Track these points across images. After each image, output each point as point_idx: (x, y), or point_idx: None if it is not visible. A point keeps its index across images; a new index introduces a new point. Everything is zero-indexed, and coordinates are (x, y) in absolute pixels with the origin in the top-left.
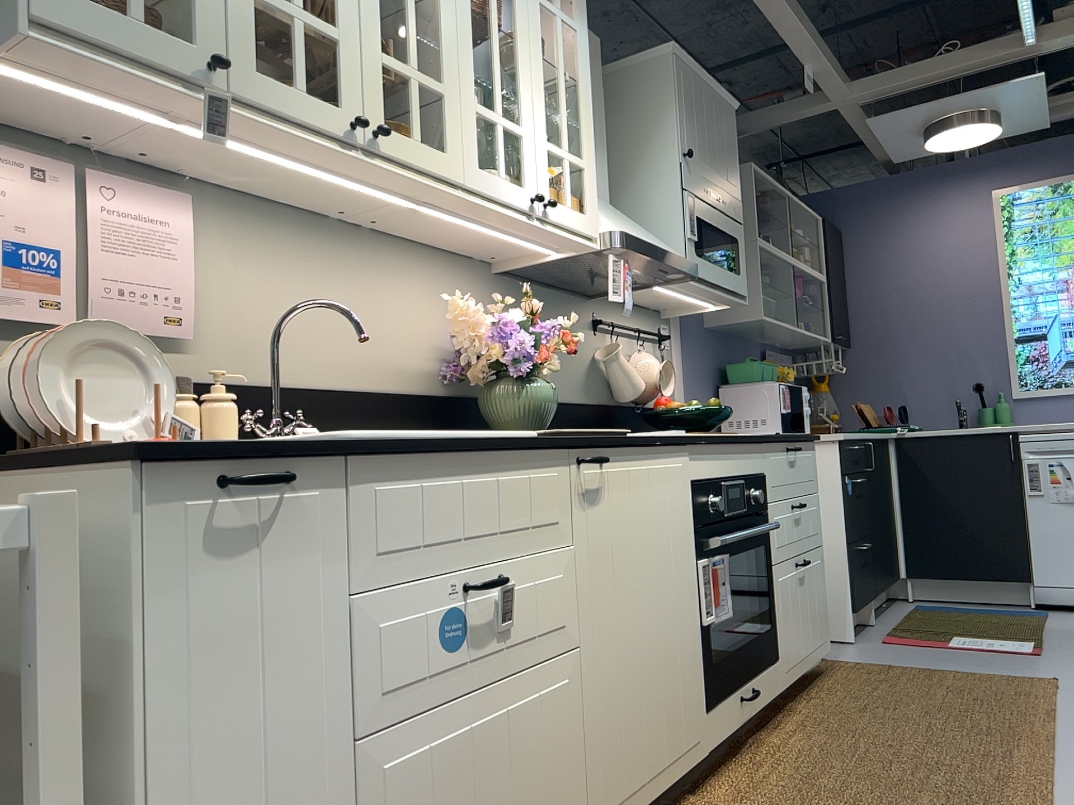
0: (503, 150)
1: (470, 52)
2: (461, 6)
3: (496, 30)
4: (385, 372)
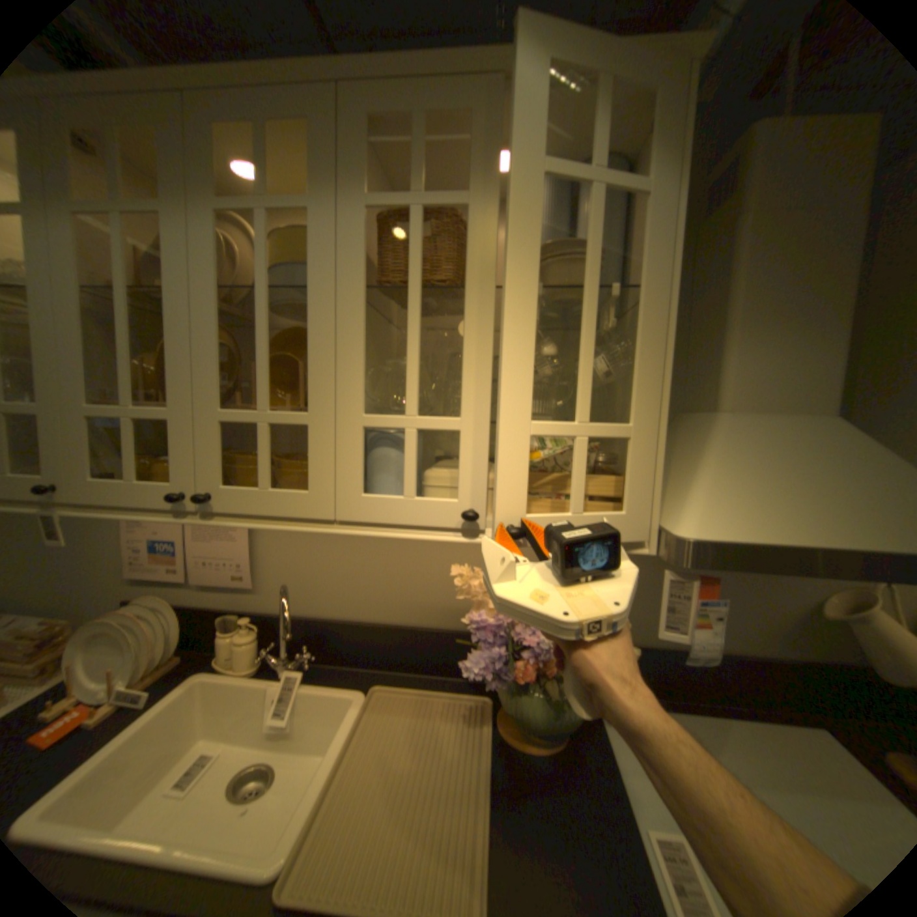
0: (410, 459)
1: (356, 351)
2: (342, 296)
3: (414, 297)
4: (426, 610)
